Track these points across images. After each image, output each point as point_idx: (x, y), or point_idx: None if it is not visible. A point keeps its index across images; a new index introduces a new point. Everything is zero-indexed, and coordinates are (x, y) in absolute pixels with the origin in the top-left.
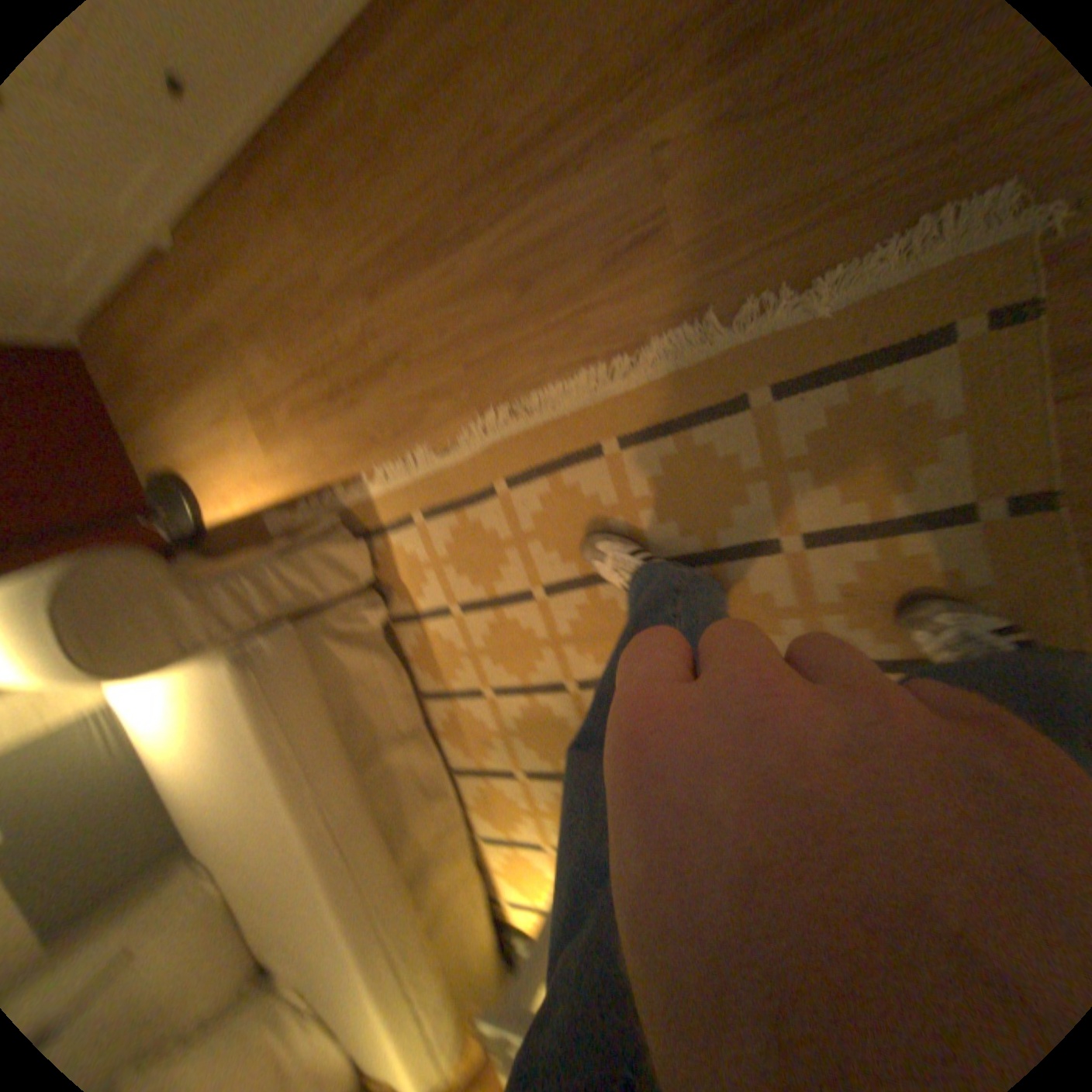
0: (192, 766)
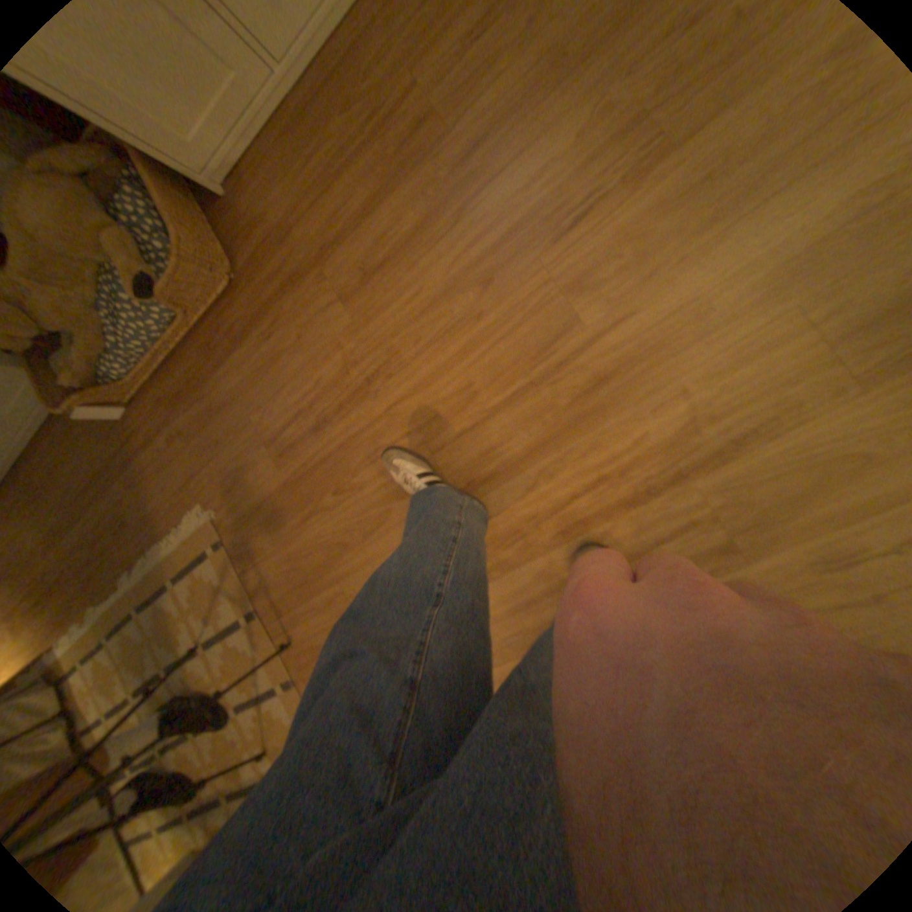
0: None
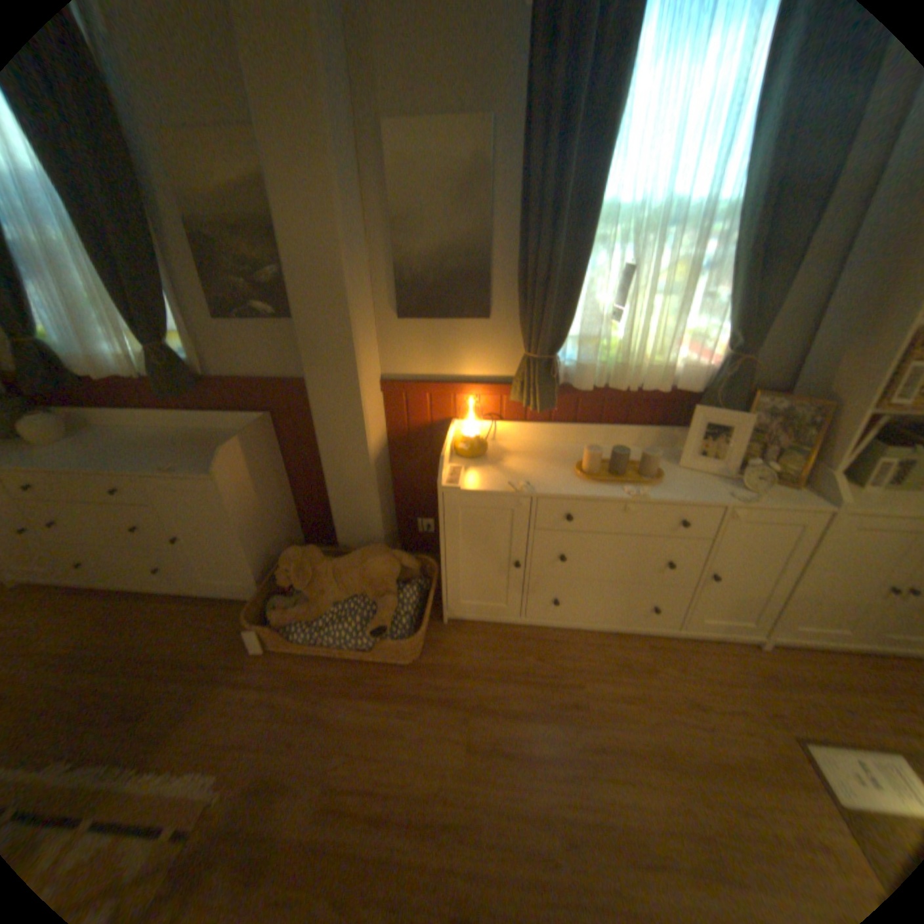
0: None
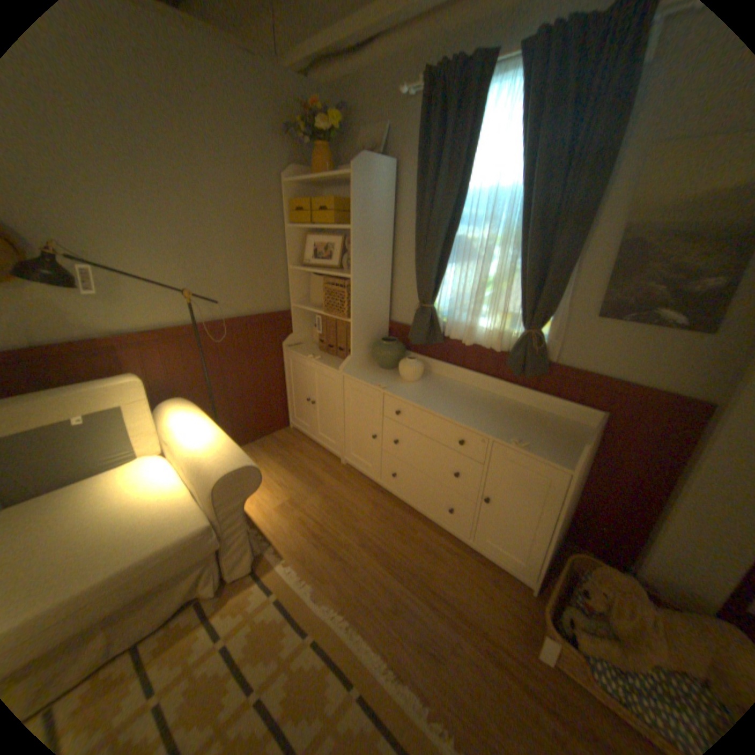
0: (118, 513)
